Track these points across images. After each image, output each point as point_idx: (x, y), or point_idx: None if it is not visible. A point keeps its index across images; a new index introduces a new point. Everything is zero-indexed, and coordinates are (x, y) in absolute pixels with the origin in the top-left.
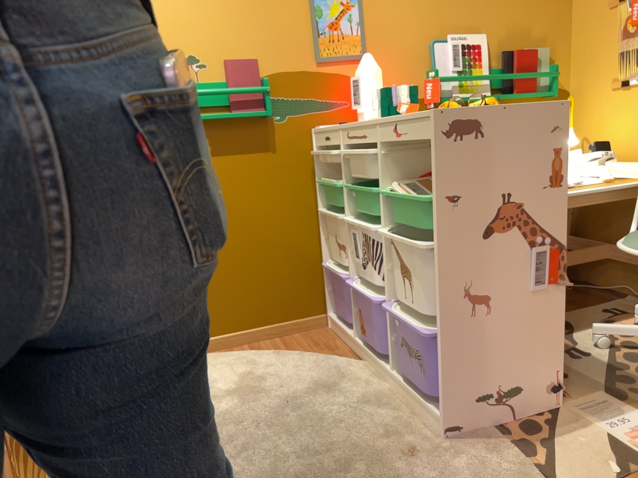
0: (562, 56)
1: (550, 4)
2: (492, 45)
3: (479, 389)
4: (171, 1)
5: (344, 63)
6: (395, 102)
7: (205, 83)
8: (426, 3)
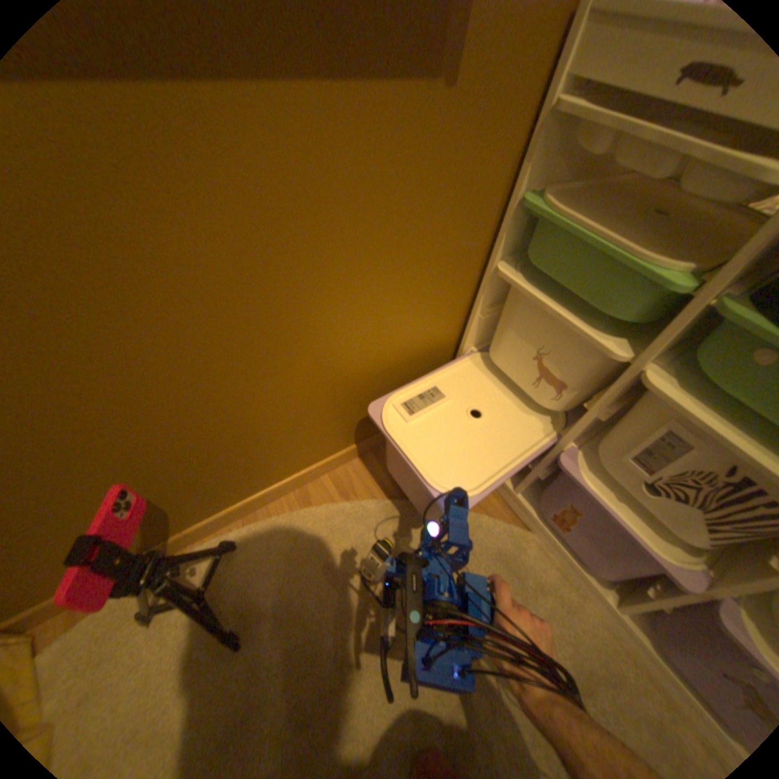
0: None
1: None
2: None
3: None
4: None
5: None
6: None
7: None
8: None
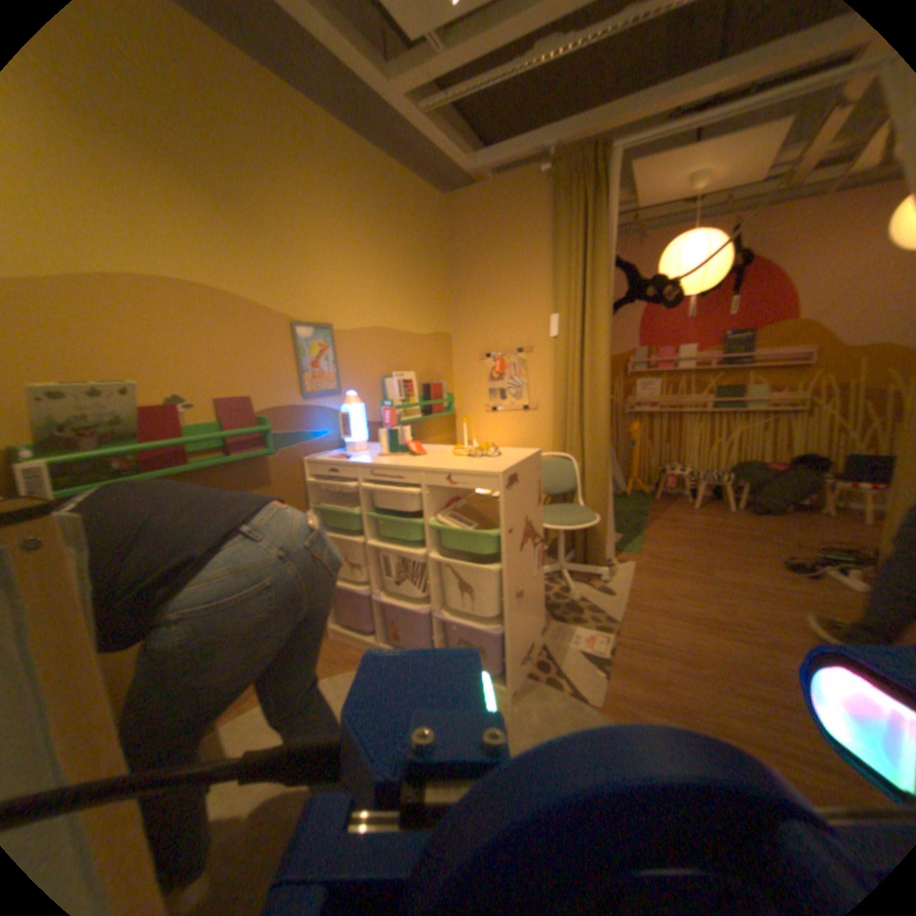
0: (450, 385)
1: (442, 350)
2: (416, 379)
3: (521, 653)
4: (146, 333)
5: (325, 396)
6: (401, 440)
7: (196, 425)
8: (378, 347)
